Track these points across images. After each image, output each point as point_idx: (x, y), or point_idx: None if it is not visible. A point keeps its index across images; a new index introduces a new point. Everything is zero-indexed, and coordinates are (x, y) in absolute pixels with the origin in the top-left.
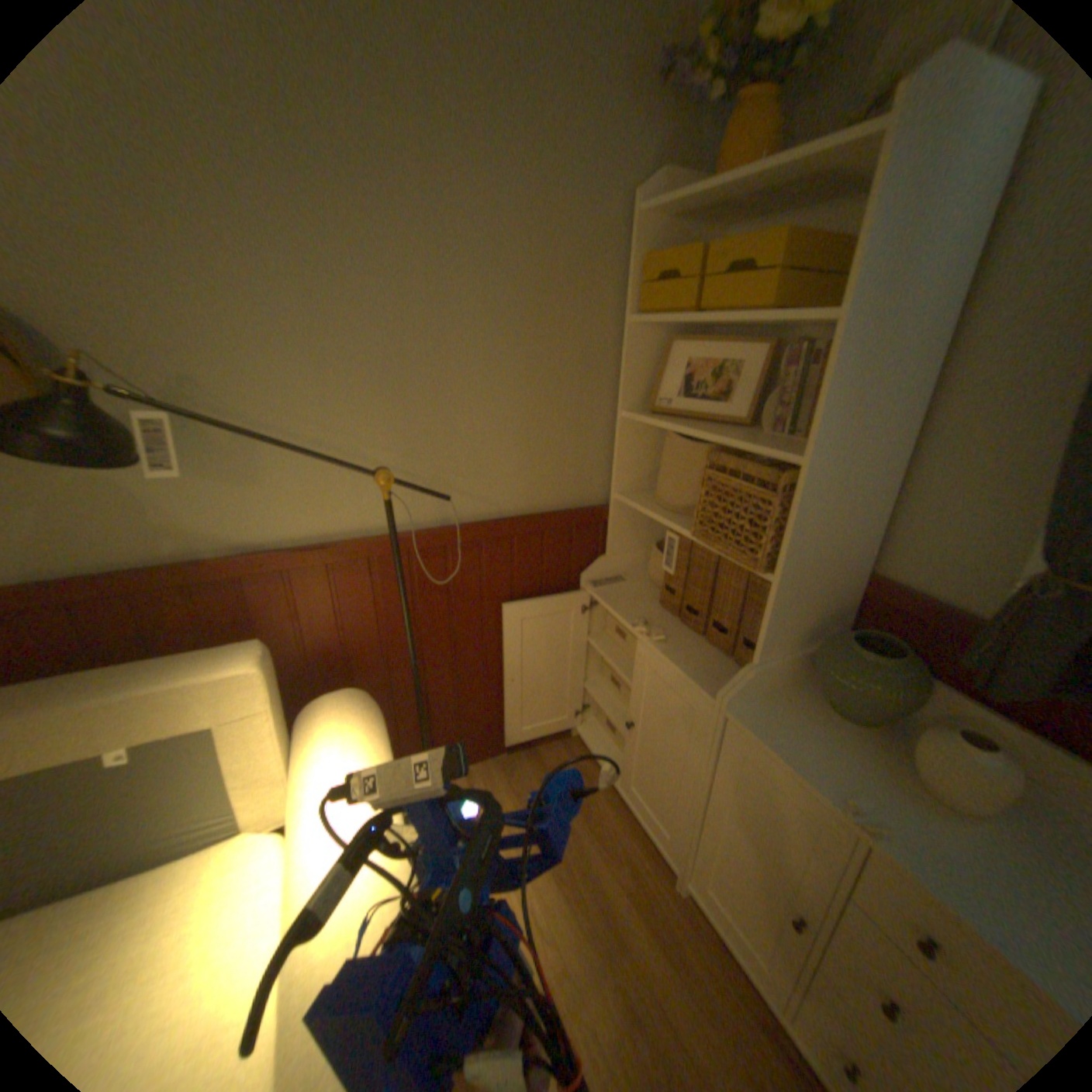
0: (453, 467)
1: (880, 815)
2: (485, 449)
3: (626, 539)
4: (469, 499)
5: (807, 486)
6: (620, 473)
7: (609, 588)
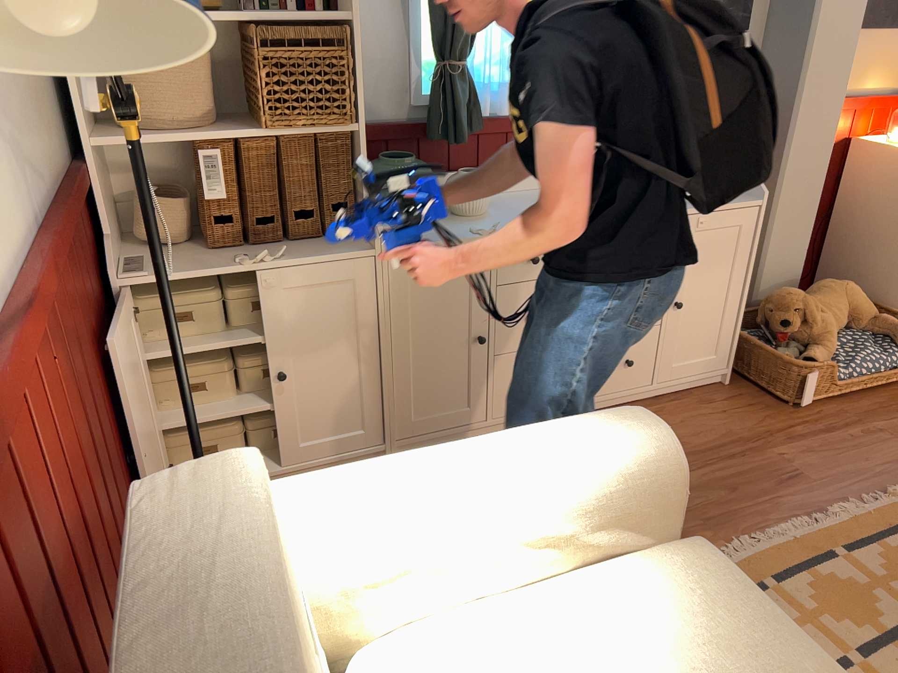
0: (6, 121)
1: (486, 225)
2: (10, 86)
3: (108, 208)
4: (28, 179)
5: (355, 38)
6: (81, 111)
7: (149, 269)
